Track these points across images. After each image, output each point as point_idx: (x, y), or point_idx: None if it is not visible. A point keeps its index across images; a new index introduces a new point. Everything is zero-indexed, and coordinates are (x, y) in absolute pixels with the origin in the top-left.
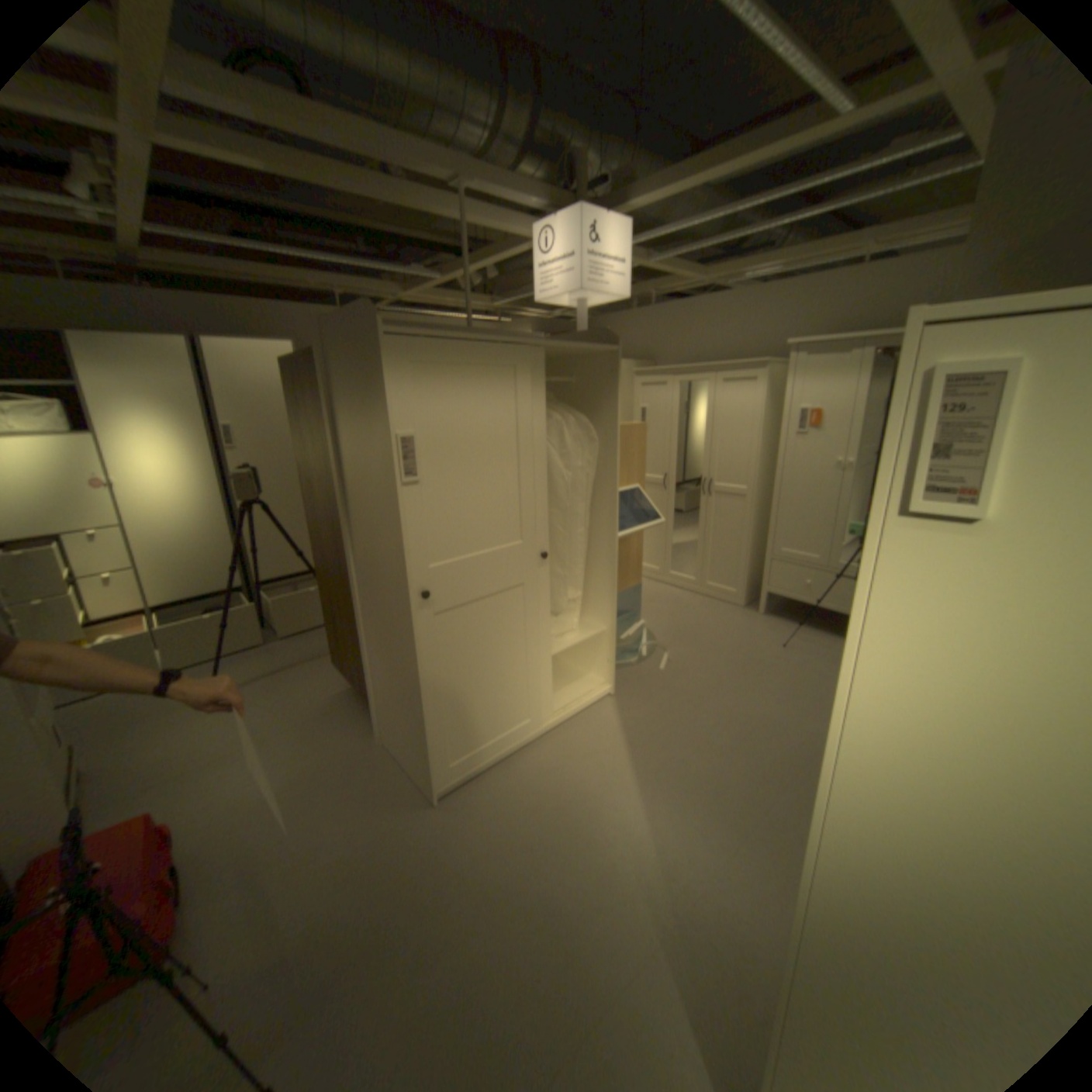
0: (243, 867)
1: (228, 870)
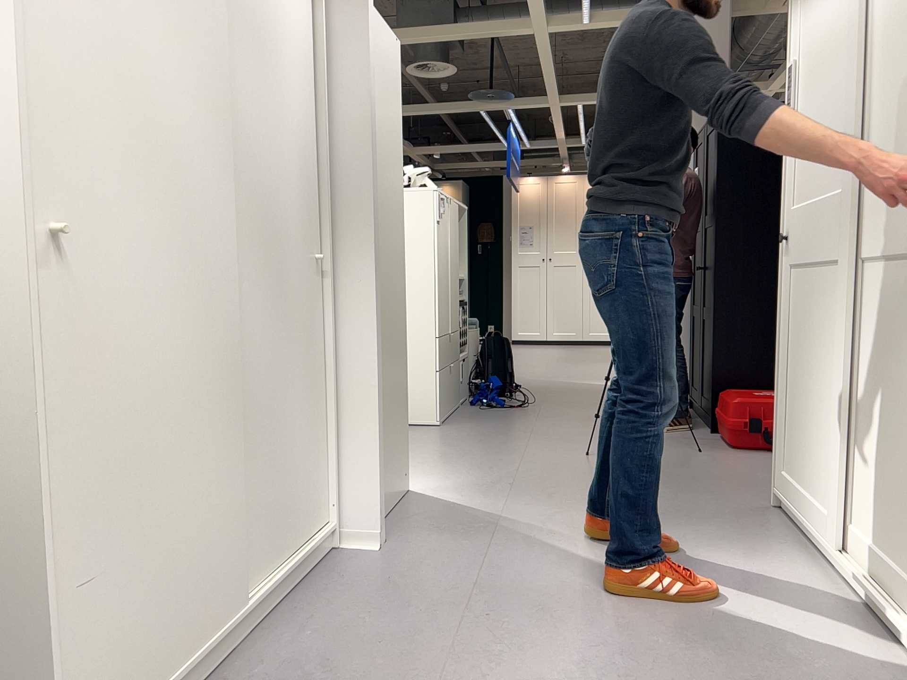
0: None
1: None
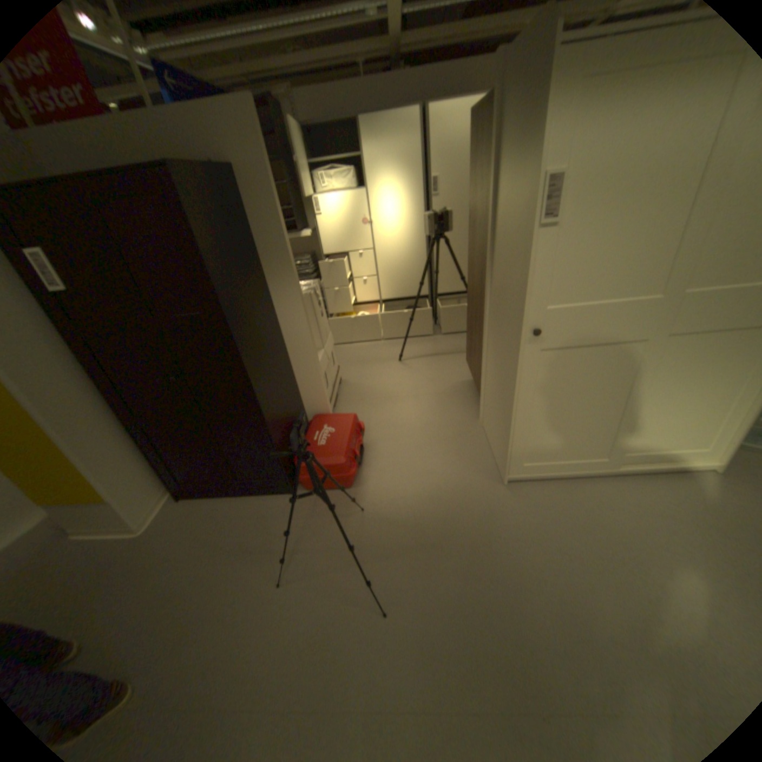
0: (392, 461)
1: (385, 459)
